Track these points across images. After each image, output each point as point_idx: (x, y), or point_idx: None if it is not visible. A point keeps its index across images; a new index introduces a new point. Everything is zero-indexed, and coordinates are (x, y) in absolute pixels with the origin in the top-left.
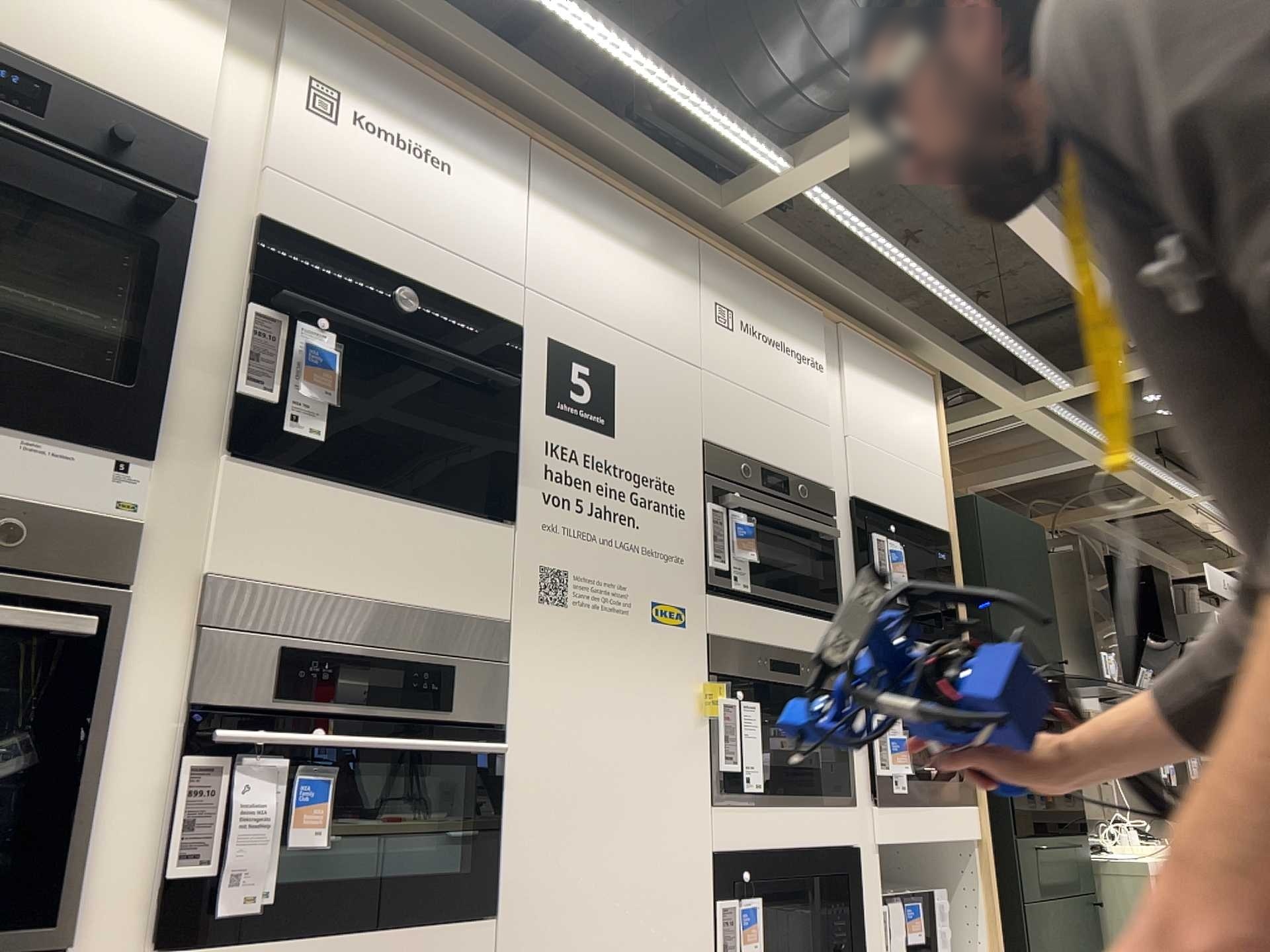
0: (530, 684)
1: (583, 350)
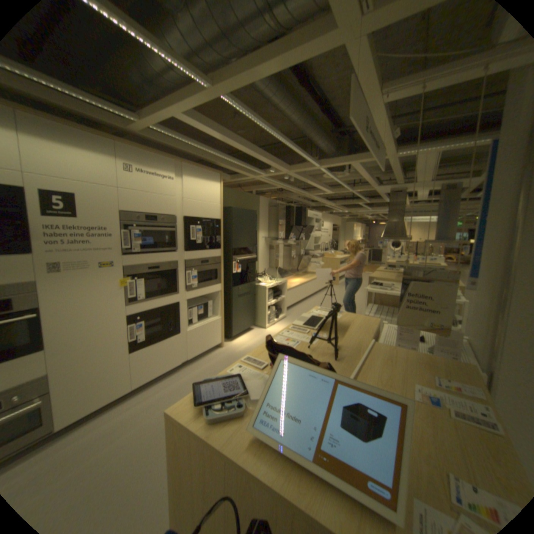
0: (46, 298)
1: (56, 190)
